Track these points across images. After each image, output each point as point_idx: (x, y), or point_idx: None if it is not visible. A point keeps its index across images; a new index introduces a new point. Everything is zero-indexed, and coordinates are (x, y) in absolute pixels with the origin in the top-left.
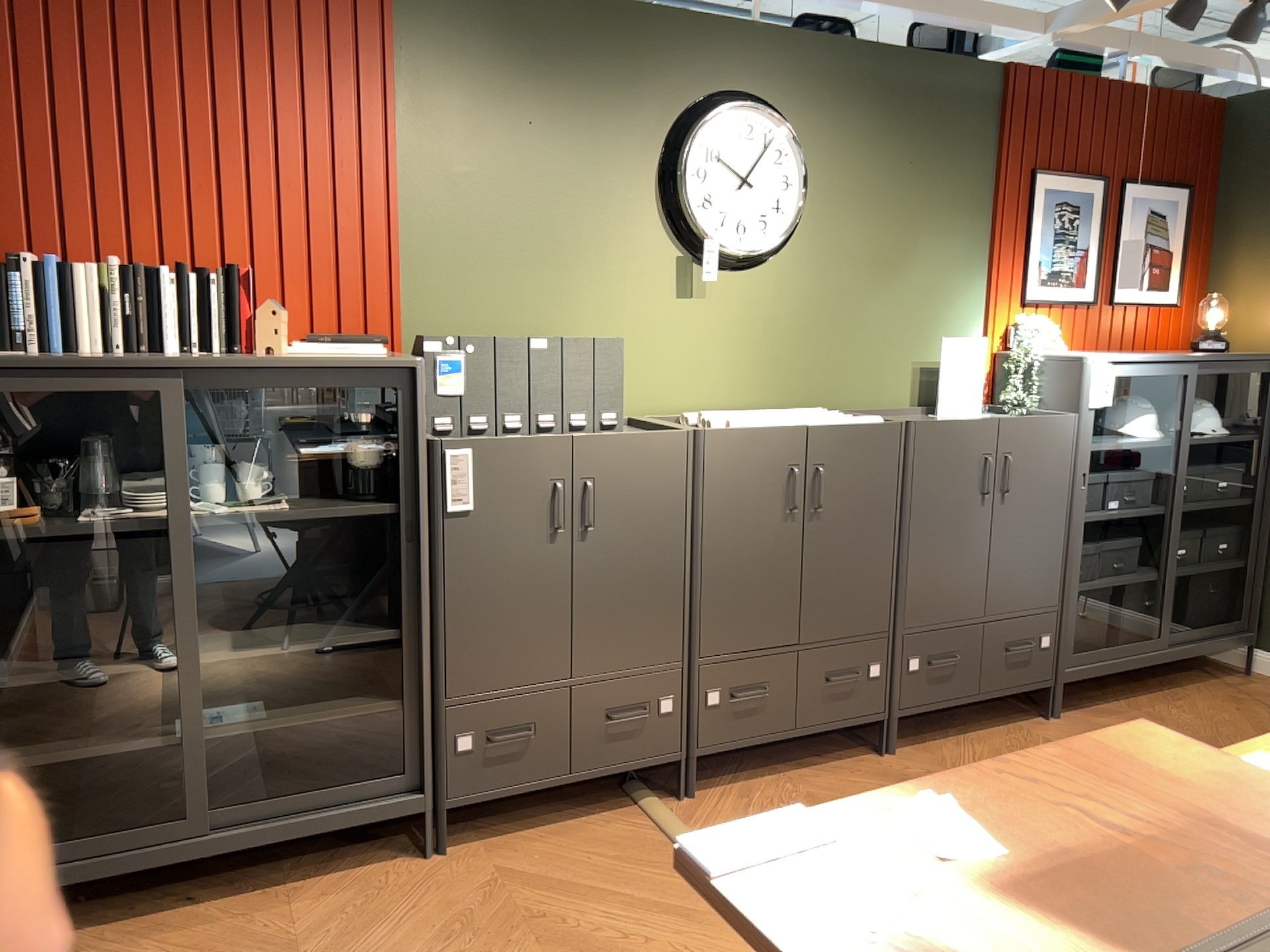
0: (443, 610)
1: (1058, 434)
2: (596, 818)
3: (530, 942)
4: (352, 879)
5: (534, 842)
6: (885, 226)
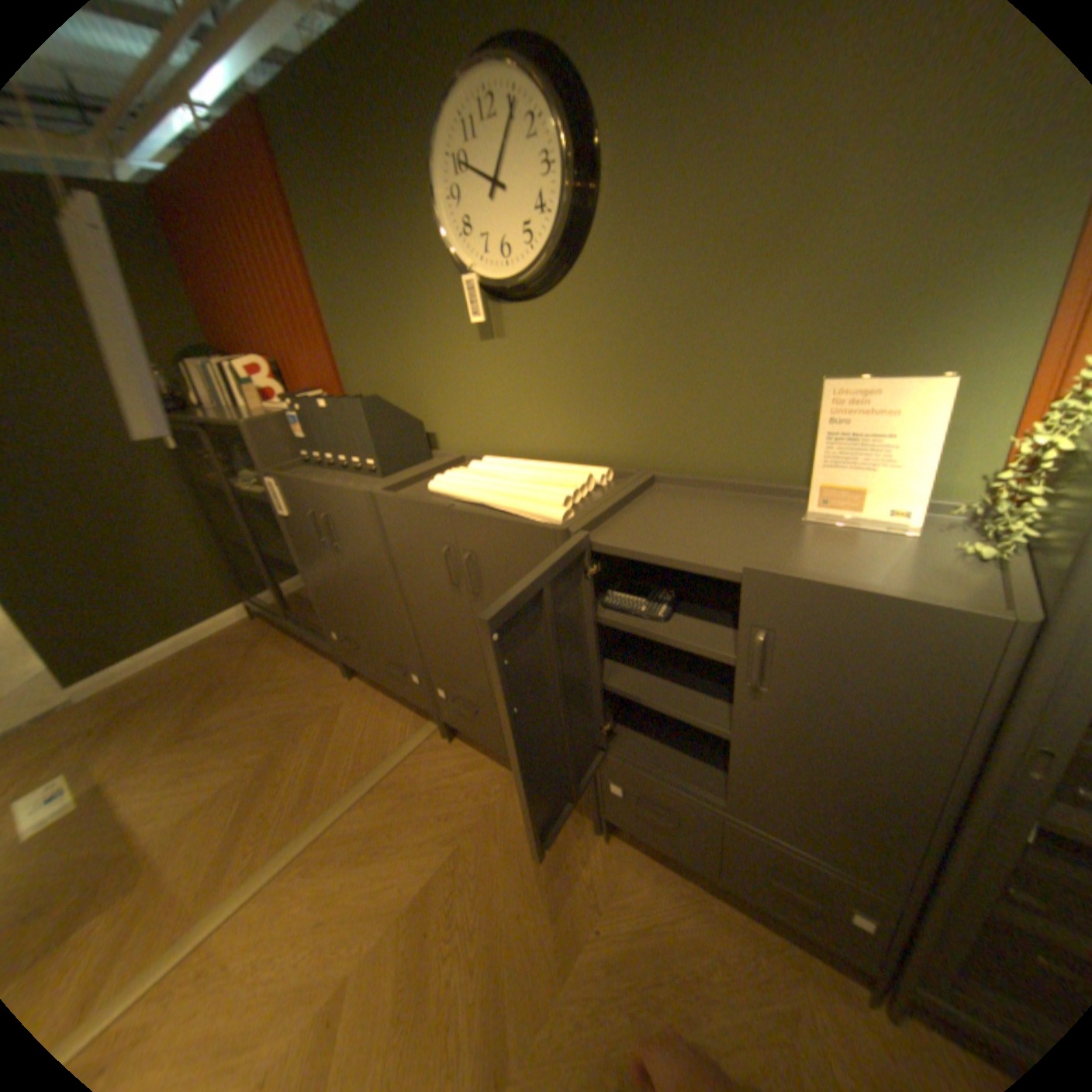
0: (301, 567)
1: (929, 642)
2: (405, 713)
3: (272, 751)
4: (321, 668)
5: (370, 704)
6: (750, 166)
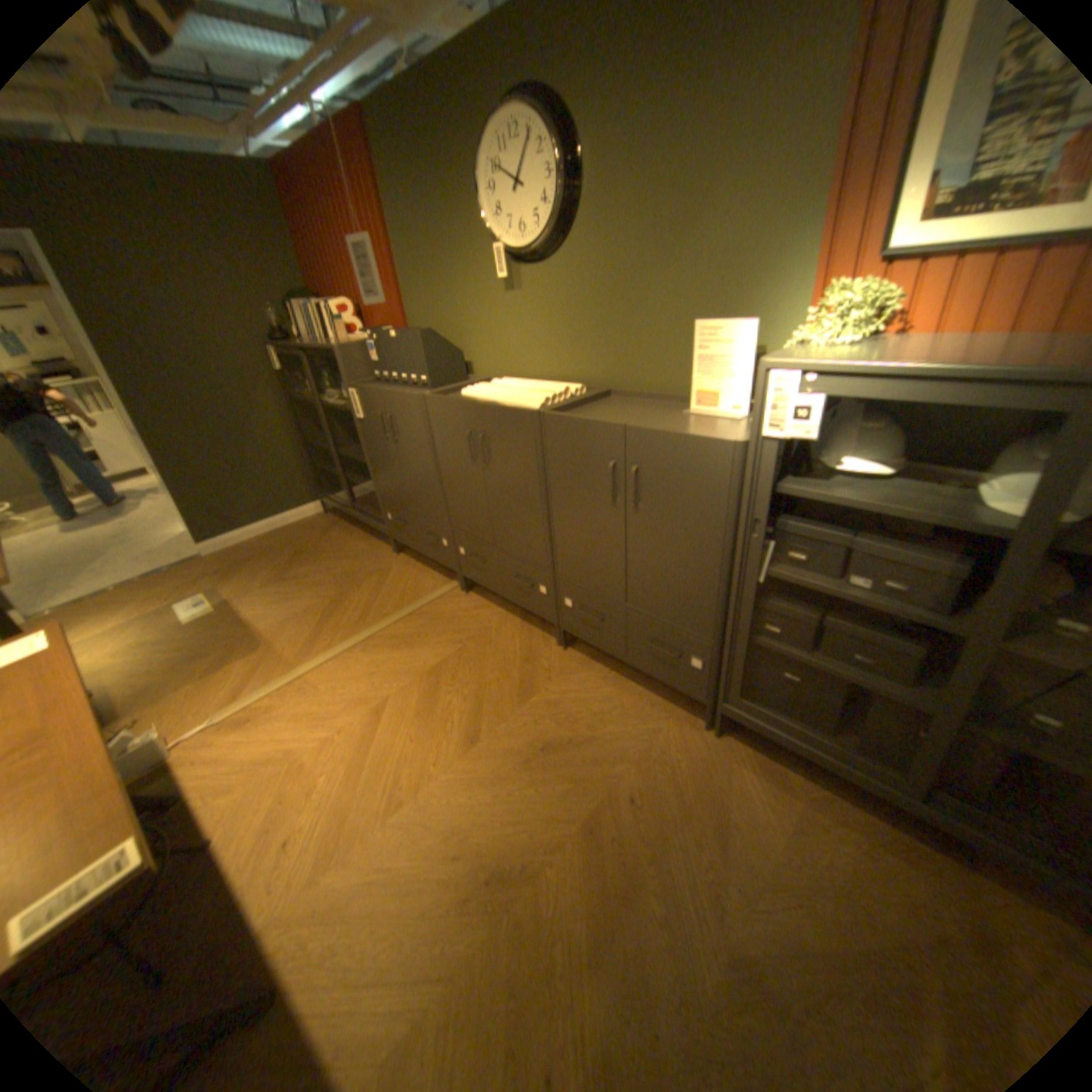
0: (370, 460)
1: (704, 459)
2: (438, 576)
3: (343, 590)
4: (378, 546)
5: (413, 569)
6: (665, 183)
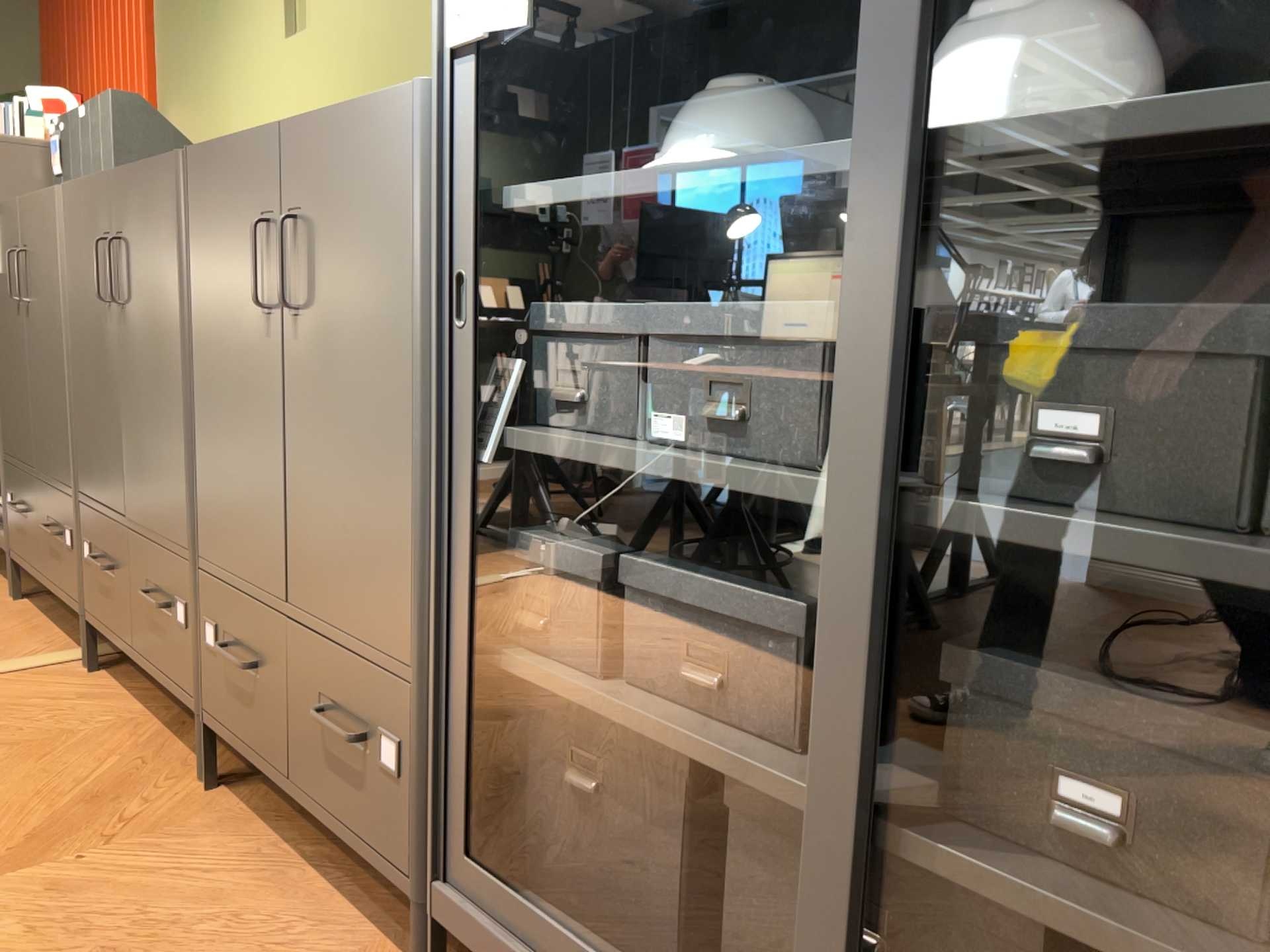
0: None
1: (378, 147)
2: (61, 639)
3: None
4: None
5: (21, 624)
6: None
